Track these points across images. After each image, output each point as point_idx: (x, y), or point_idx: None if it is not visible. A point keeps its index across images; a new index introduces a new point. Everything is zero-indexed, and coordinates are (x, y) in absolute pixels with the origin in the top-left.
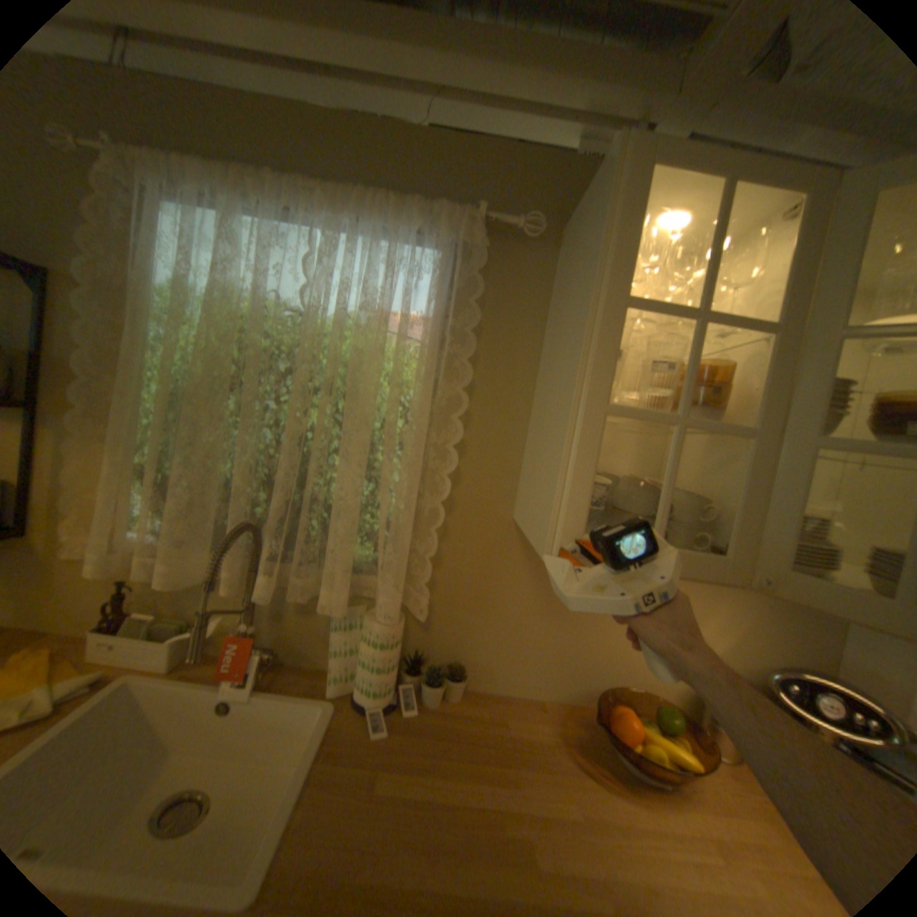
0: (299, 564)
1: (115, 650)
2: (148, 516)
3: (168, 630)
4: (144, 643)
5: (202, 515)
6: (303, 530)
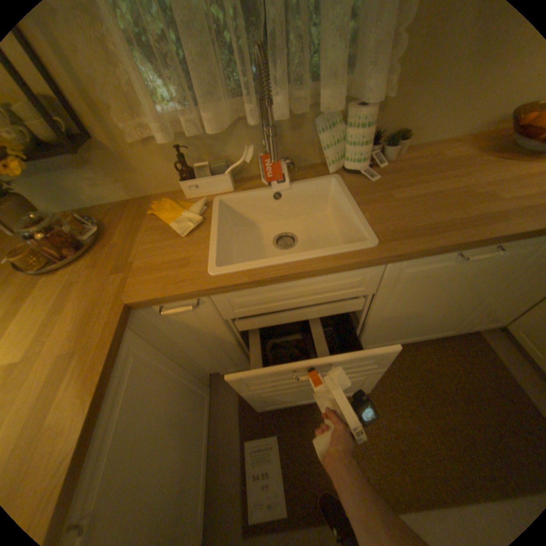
0: (296, 79)
1: (199, 187)
2: (162, 84)
3: (220, 166)
4: (214, 177)
5: (210, 57)
6: (294, 41)
